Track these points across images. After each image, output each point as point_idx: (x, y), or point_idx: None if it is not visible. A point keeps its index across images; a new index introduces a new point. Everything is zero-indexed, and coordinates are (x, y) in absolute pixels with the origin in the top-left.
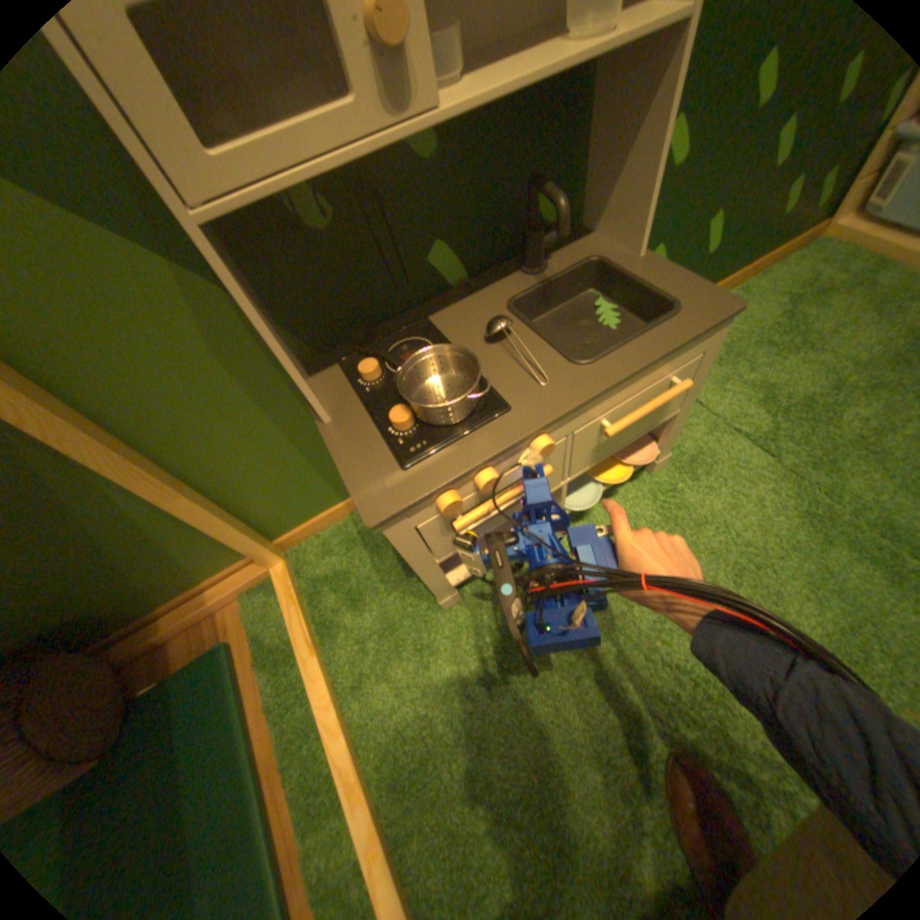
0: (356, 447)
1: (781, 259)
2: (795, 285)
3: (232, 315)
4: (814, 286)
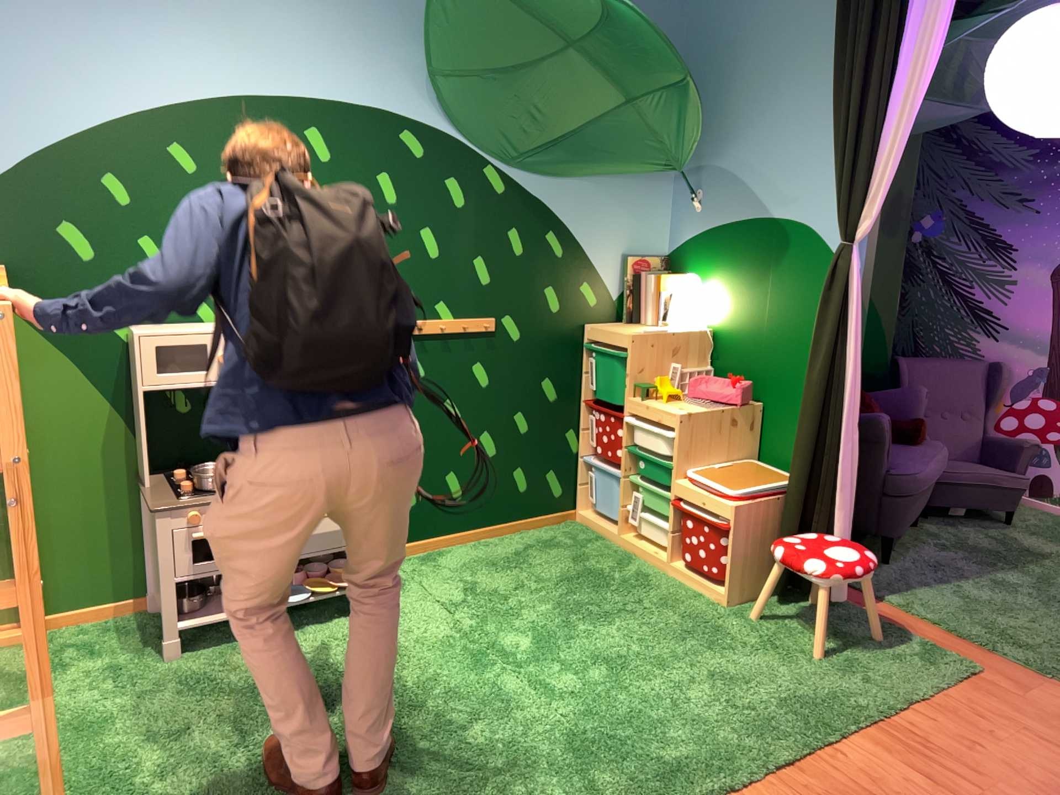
0: (165, 492)
1: (536, 525)
2: (535, 539)
3: (130, 435)
4: (546, 541)
